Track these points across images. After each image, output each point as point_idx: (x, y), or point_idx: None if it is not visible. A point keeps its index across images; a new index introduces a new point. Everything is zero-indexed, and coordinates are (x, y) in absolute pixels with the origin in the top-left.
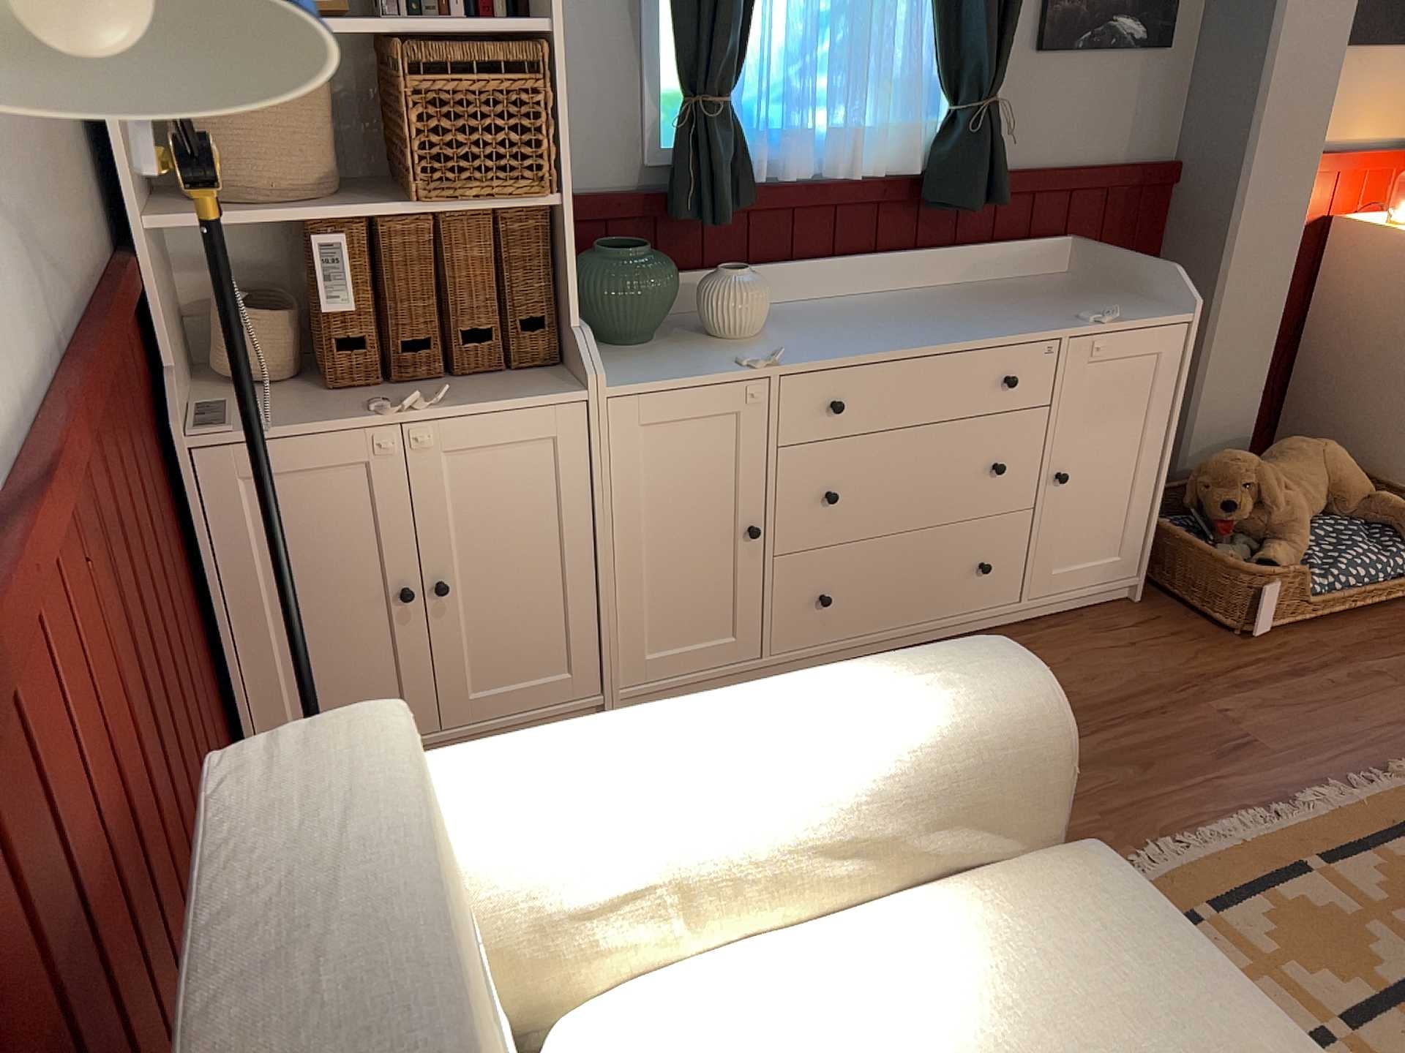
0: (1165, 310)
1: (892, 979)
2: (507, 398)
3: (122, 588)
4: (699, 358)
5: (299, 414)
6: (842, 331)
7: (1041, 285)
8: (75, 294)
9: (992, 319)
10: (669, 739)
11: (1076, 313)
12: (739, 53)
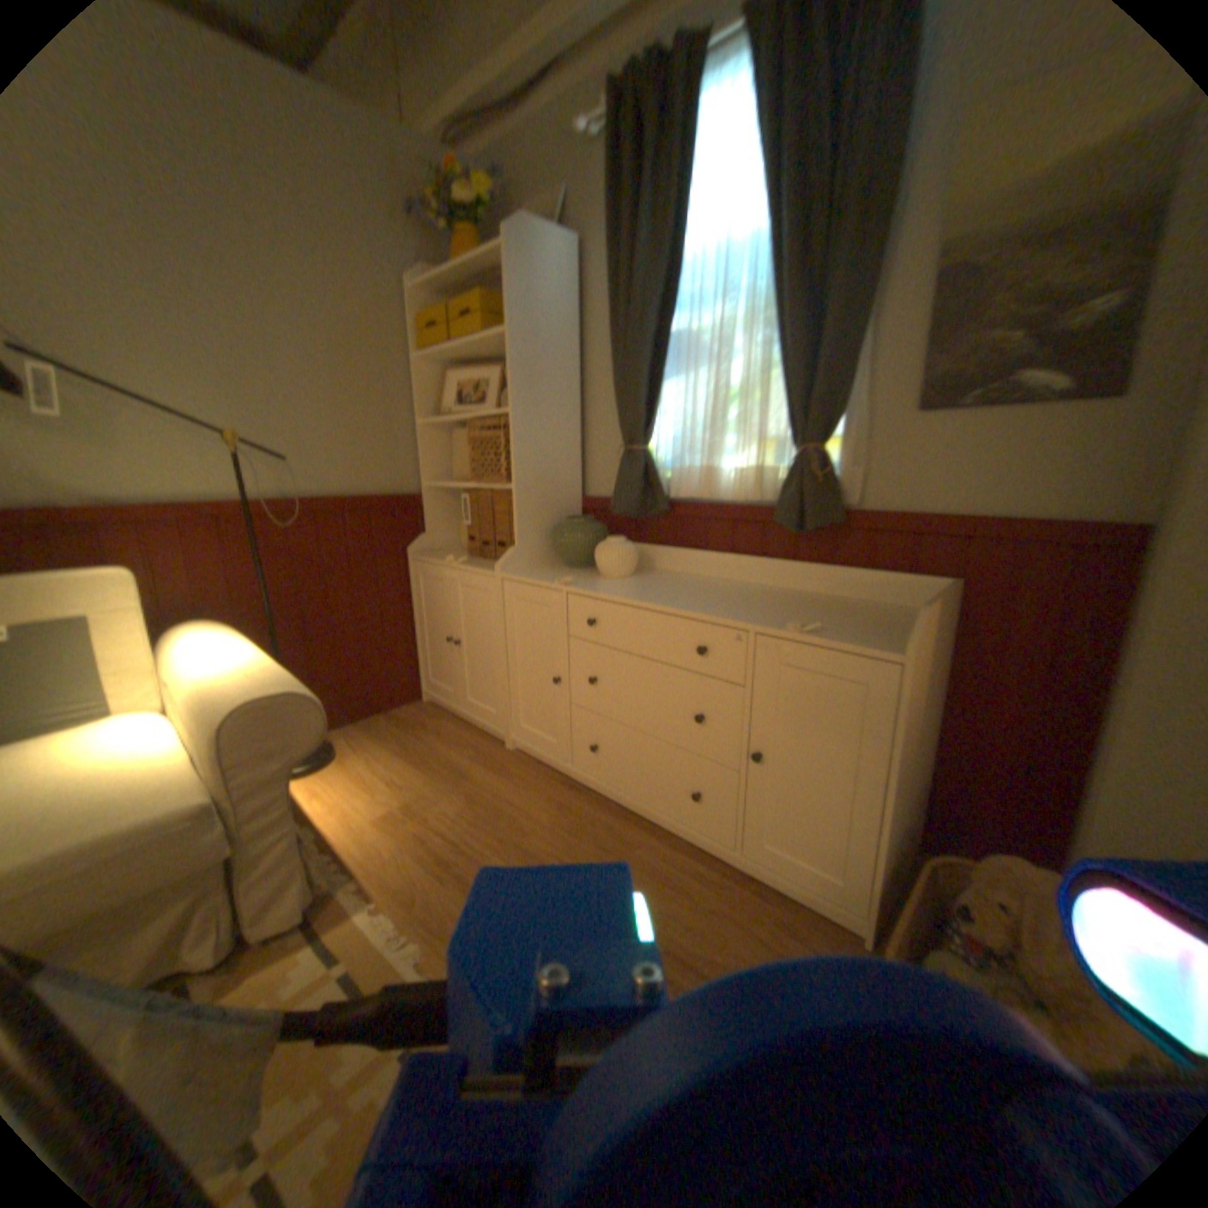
0: (896, 647)
1: (125, 759)
2: (481, 568)
3: (288, 567)
4: (562, 576)
5: (443, 556)
6: (650, 587)
7: (880, 611)
8: (342, 489)
9: (744, 608)
10: (215, 648)
11: (810, 623)
12: (649, 421)
